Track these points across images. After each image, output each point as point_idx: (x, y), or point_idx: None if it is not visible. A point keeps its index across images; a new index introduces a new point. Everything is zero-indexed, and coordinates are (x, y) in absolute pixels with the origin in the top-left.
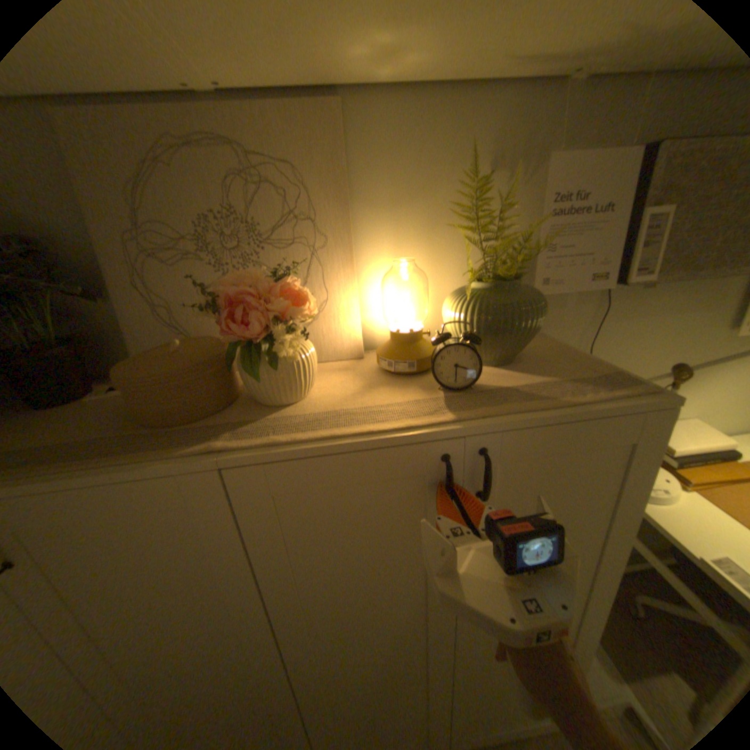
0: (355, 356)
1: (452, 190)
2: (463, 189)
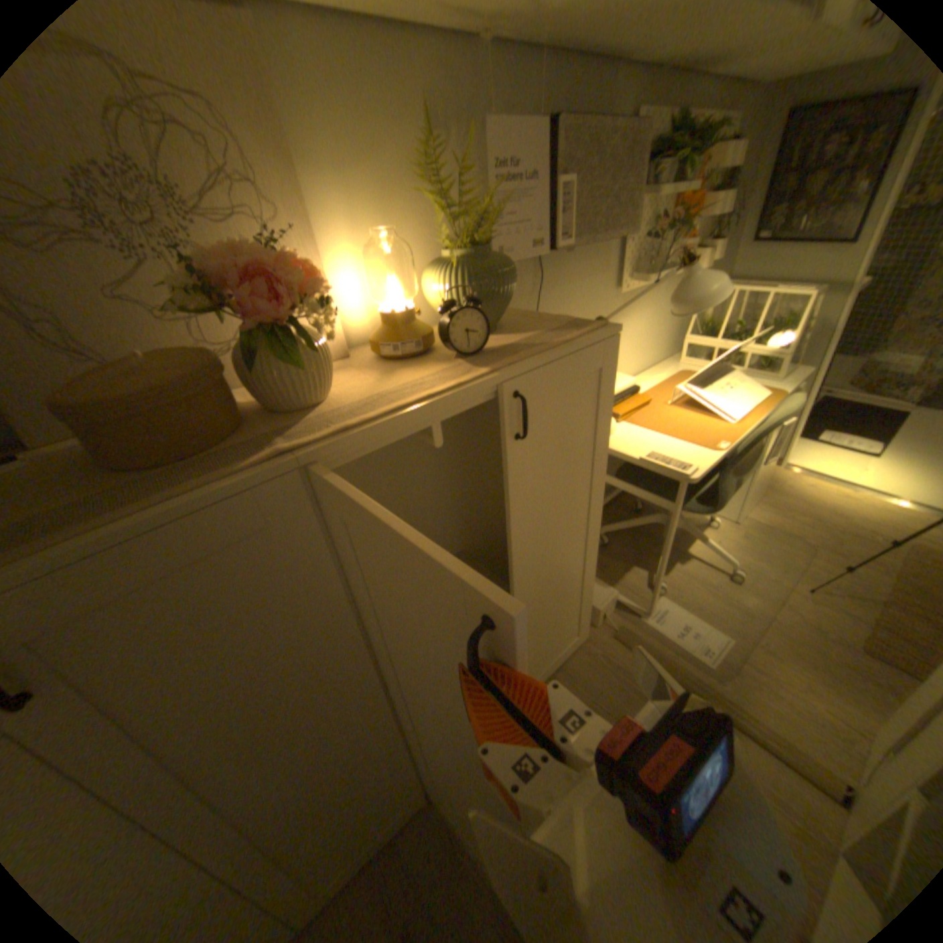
0: (343, 354)
1: (396, 152)
2: (413, 151)
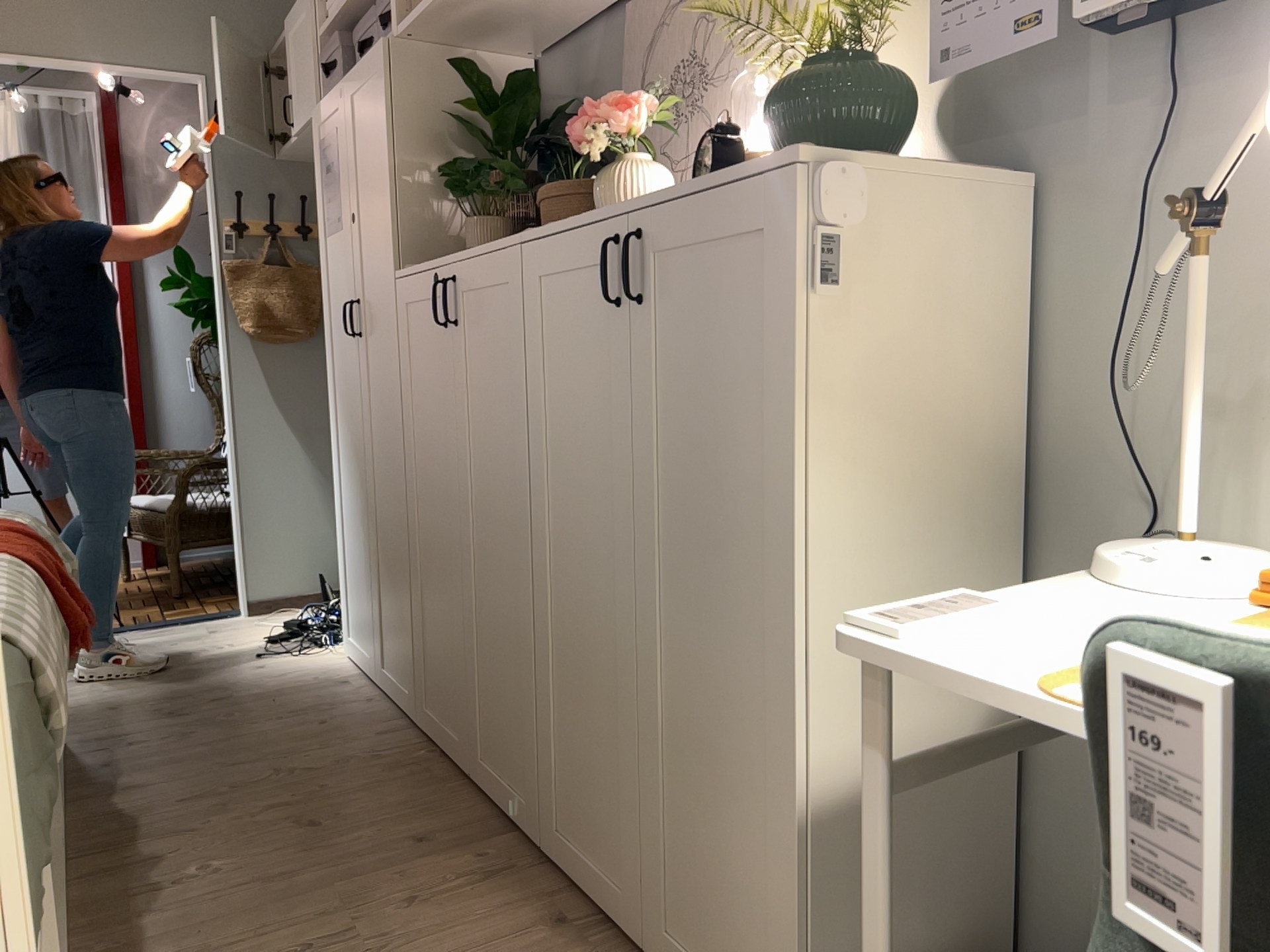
0: None
1: None
2: None
